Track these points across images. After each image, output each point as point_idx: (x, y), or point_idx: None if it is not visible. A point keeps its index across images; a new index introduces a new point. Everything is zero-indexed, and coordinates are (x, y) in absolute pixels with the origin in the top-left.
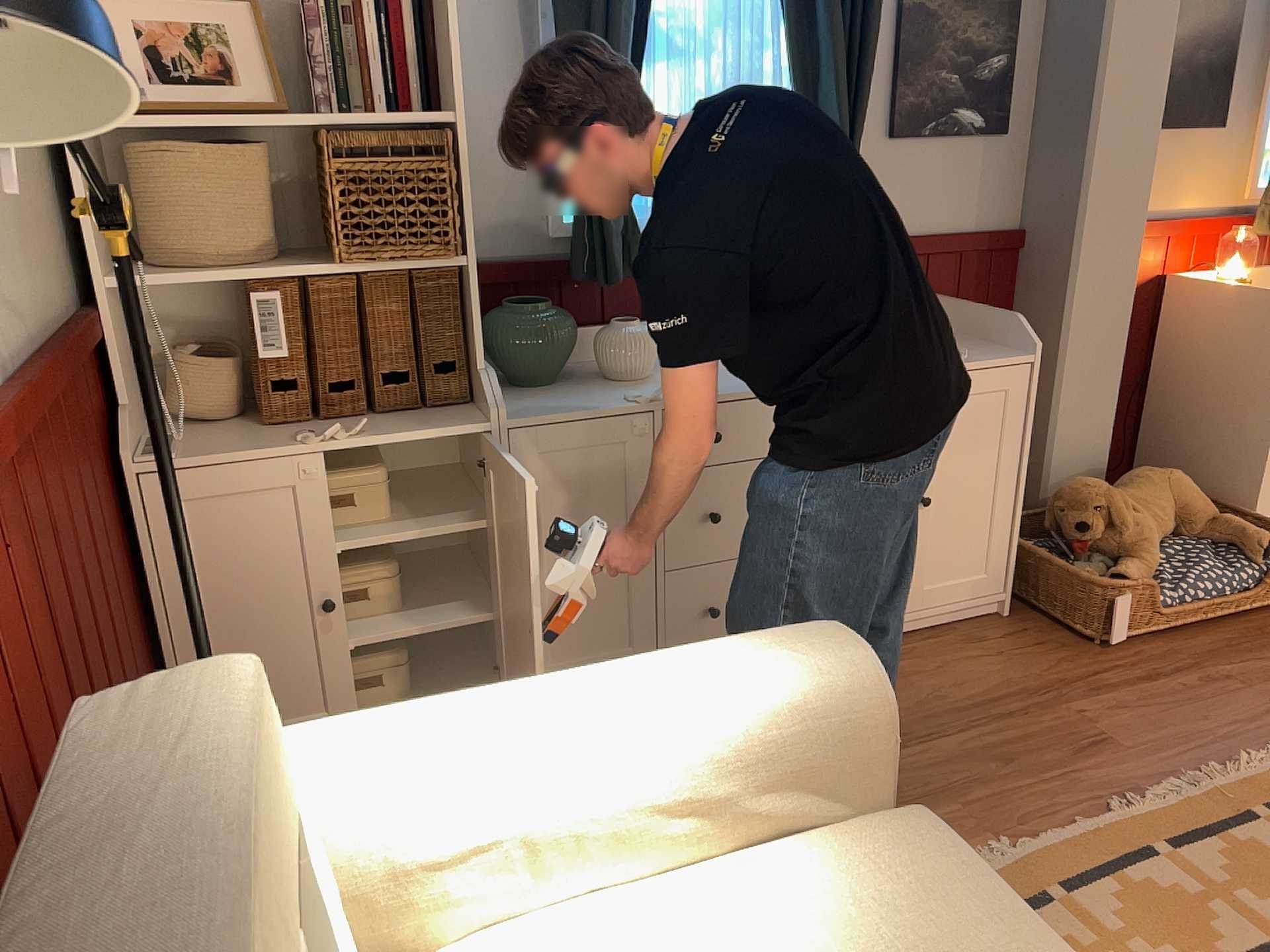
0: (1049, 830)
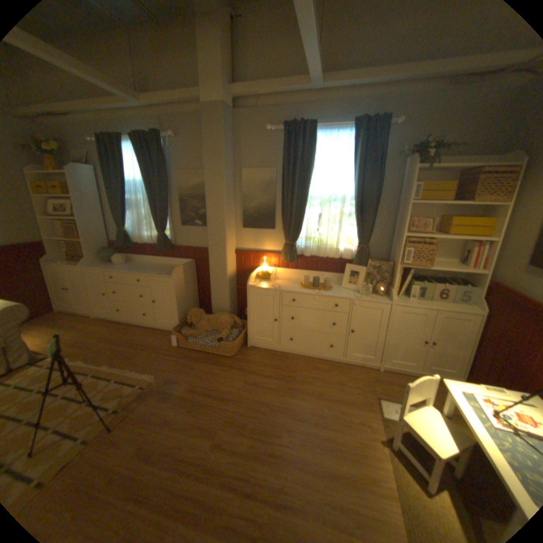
0: (89, 365)
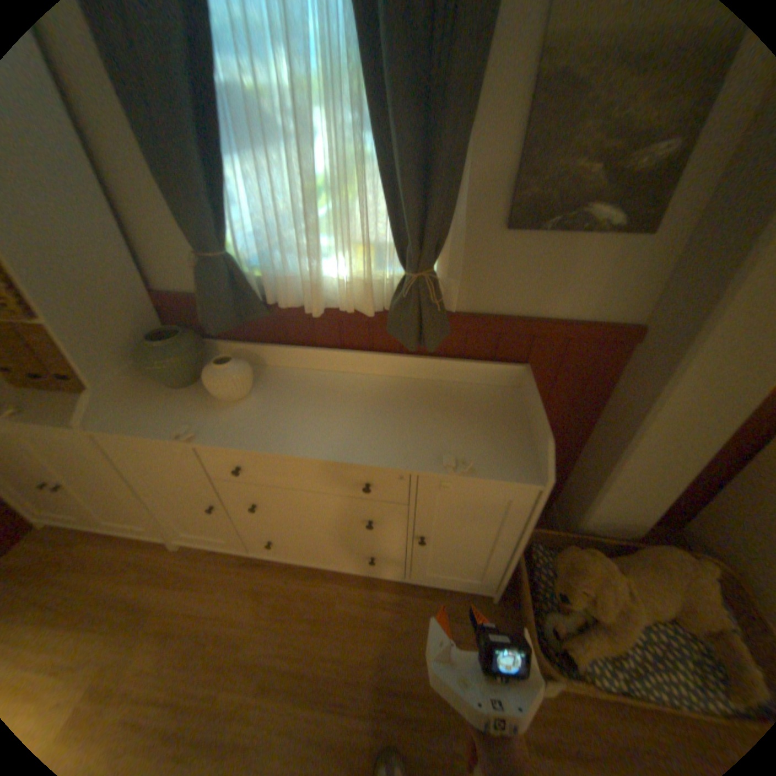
0: None
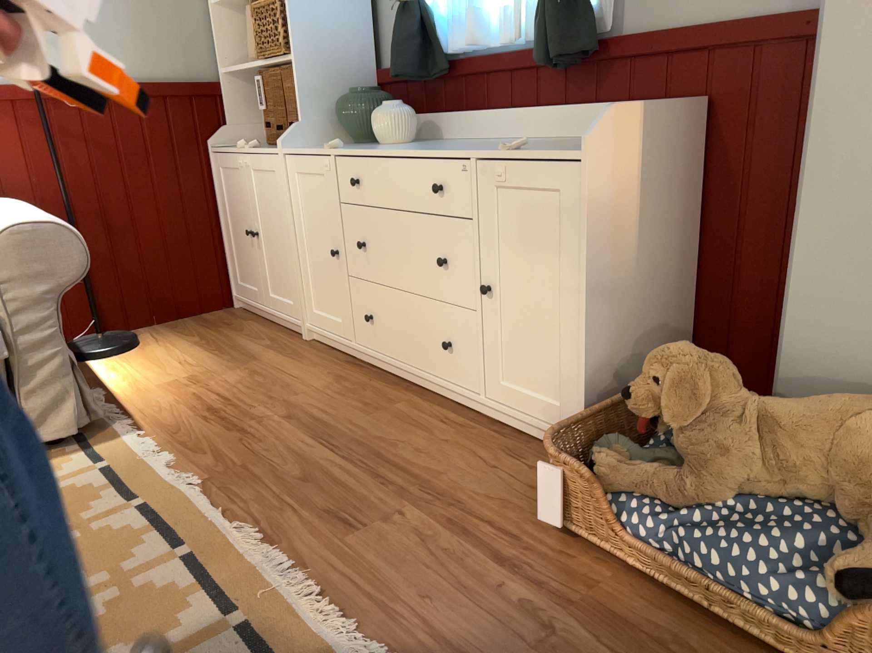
0: (211, 499)
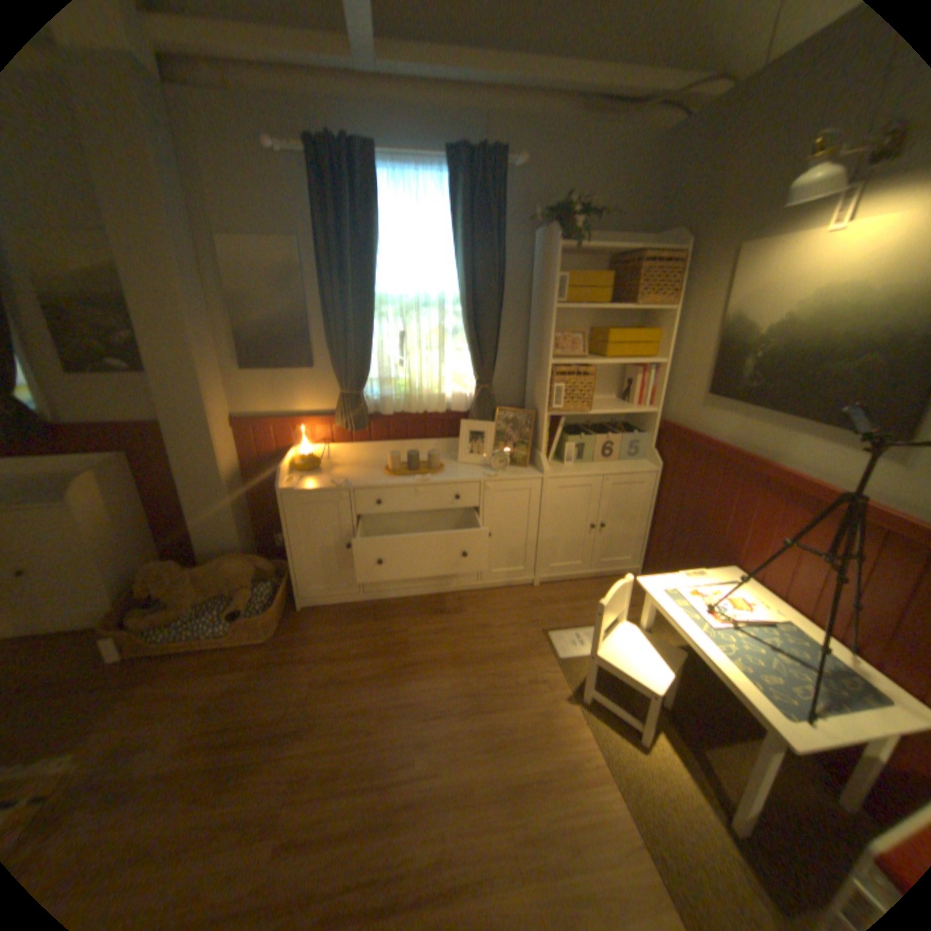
0: None
